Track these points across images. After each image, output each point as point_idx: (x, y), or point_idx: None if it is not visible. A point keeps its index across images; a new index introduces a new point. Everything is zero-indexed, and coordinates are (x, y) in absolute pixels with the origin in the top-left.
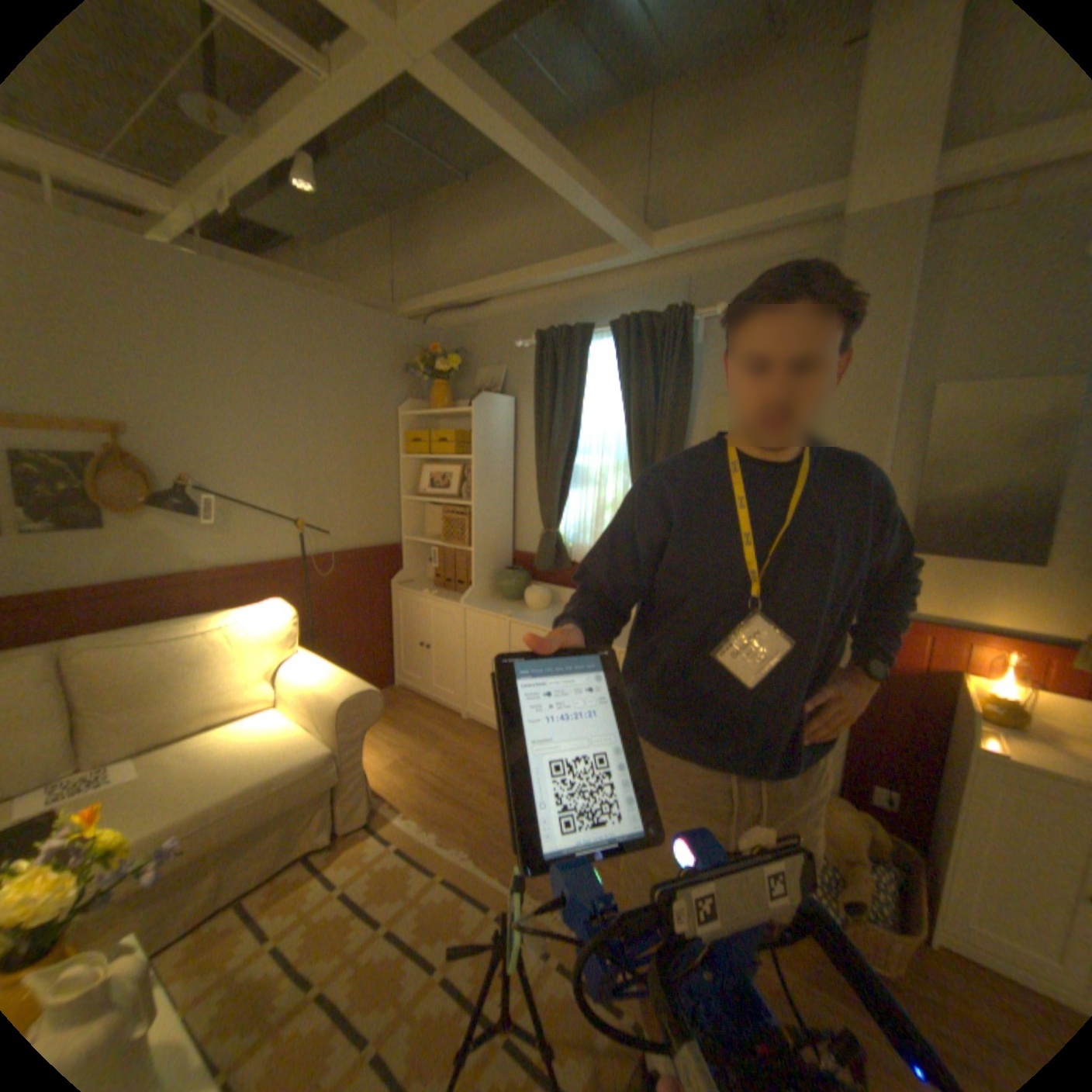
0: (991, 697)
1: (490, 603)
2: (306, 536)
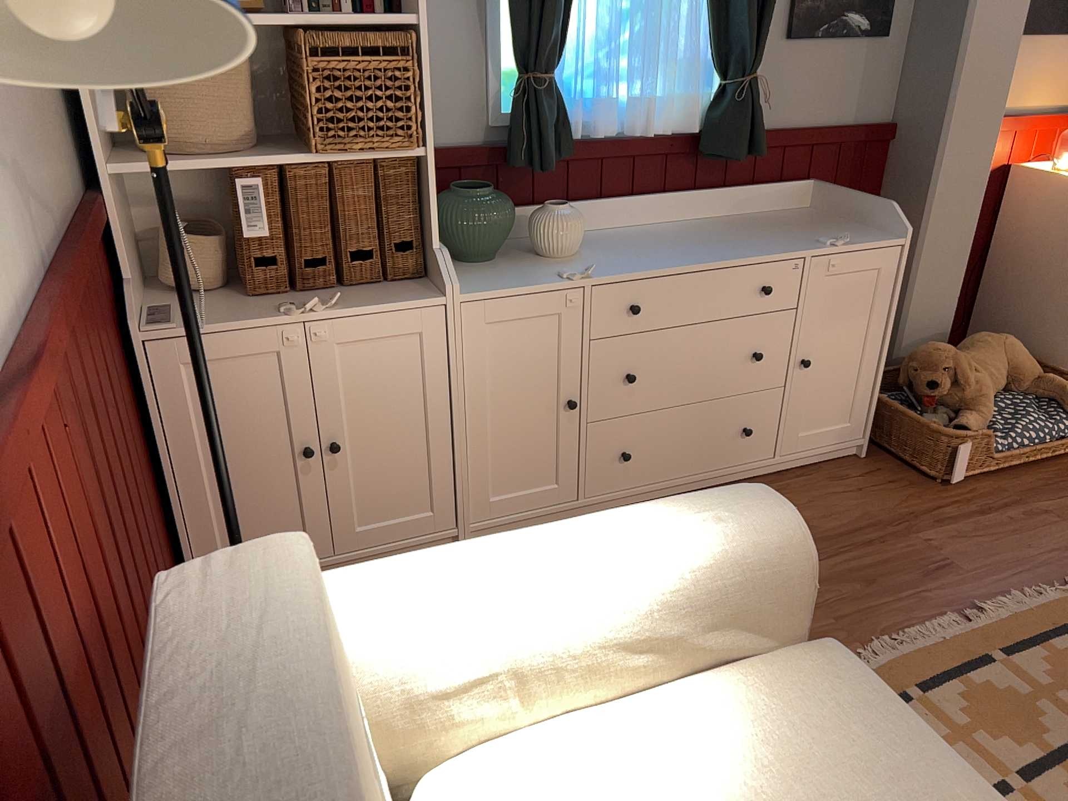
0: (1066, 173)
1: (471, 275)
2: (8, 198)
